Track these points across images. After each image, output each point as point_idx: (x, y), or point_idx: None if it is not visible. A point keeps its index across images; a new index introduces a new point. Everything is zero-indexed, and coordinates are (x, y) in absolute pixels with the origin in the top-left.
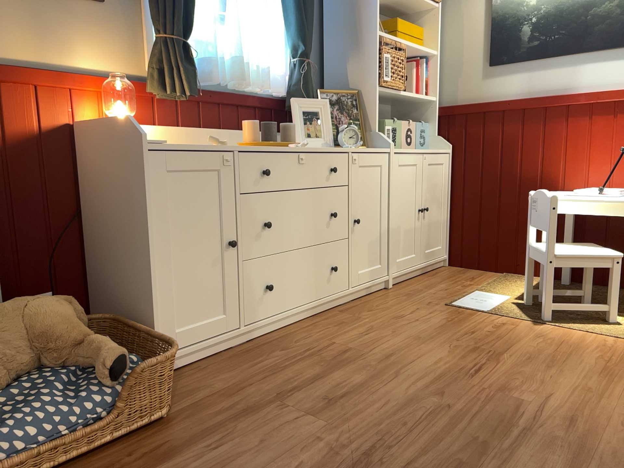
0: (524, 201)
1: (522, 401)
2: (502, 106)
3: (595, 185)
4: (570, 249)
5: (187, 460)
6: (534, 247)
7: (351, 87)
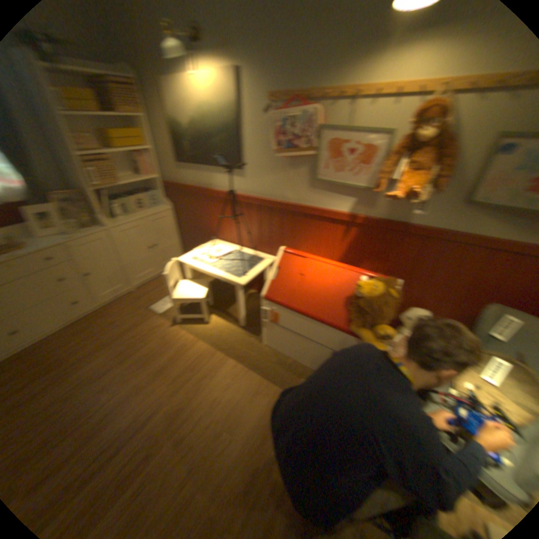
0: (204, 241)
1: (96, 403)
2: (184, 189)
3: (227, 240)
4: (185, 292)
5: None
6: (174, 287)
7: (75, 186)
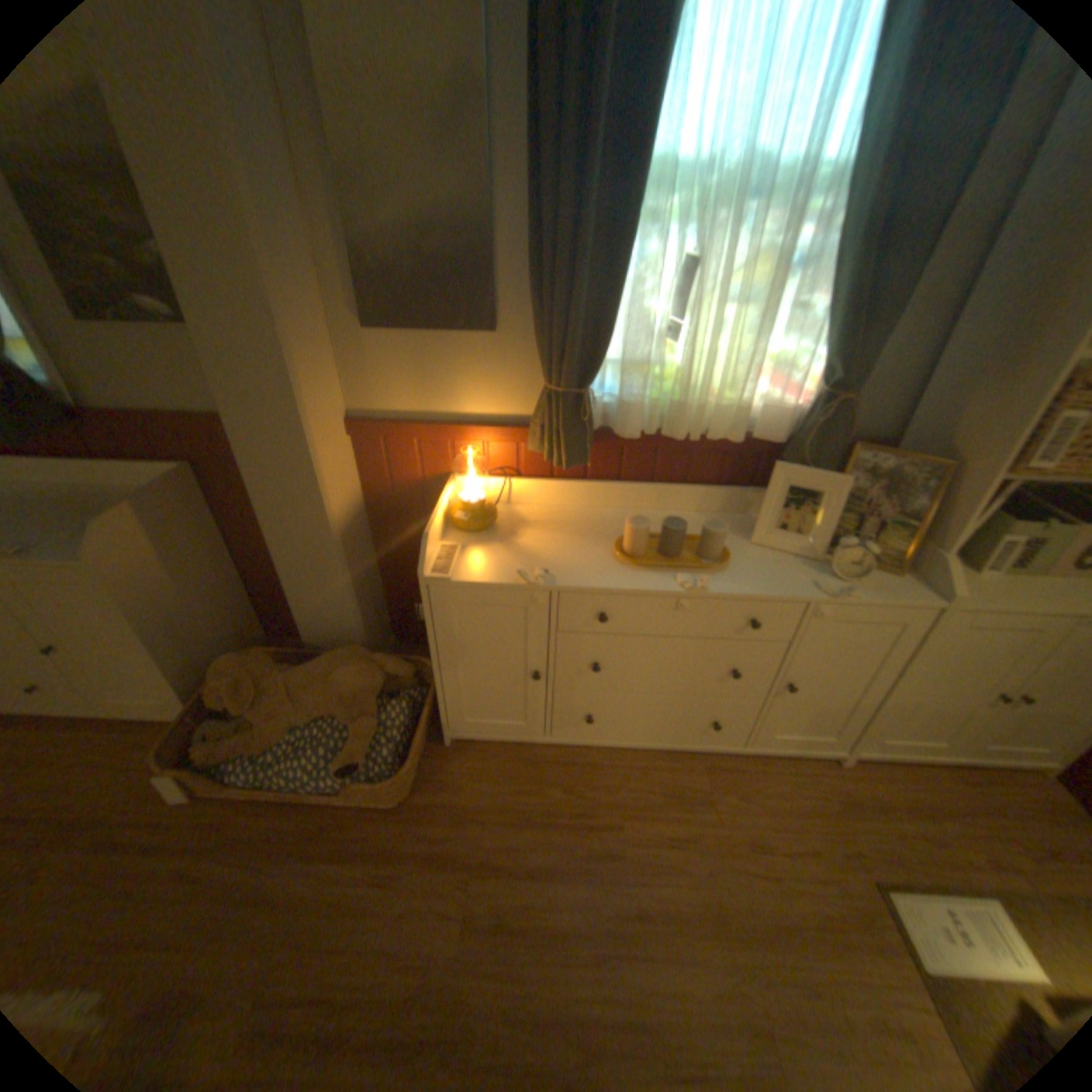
0: None
1: None
2: None
3: None
4: None
5: (352, 879)
6: None
7: (954, 445)
